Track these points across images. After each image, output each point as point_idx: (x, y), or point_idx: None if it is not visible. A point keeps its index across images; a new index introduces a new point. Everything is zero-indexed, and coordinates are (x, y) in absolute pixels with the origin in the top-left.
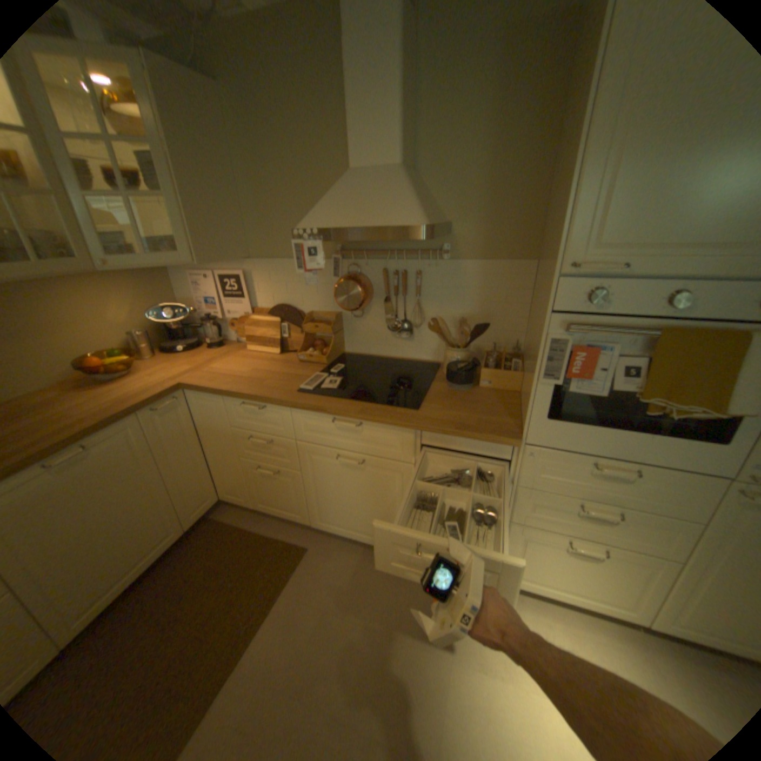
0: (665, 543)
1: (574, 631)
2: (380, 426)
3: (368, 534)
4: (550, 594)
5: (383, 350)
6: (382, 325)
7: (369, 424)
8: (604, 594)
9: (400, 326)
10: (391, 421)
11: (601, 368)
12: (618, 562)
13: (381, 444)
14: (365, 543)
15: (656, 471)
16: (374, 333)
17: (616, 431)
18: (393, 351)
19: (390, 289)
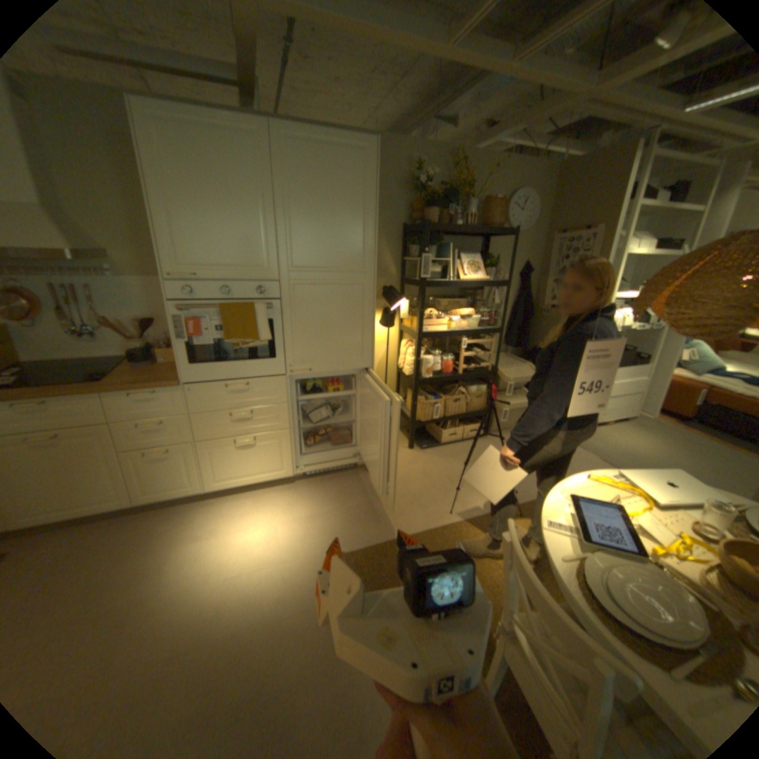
0: (276, 420)
1: (257, 499)
2: (65, 400)
3: (82, 505)
4: (238, 483)
5: (68, 353)
6: (61, 332)
7: (53, 401)
8: (264, 466)
9: (81, 331)
10: (74, 392)
11: (205, 329)
12: (262, 442)
13: (71, 415)
14: (82, 516)
15: (255, 381)
16: (54, 339)
17: (227, 363)
18: (79, 353)
19: (61, 301)
